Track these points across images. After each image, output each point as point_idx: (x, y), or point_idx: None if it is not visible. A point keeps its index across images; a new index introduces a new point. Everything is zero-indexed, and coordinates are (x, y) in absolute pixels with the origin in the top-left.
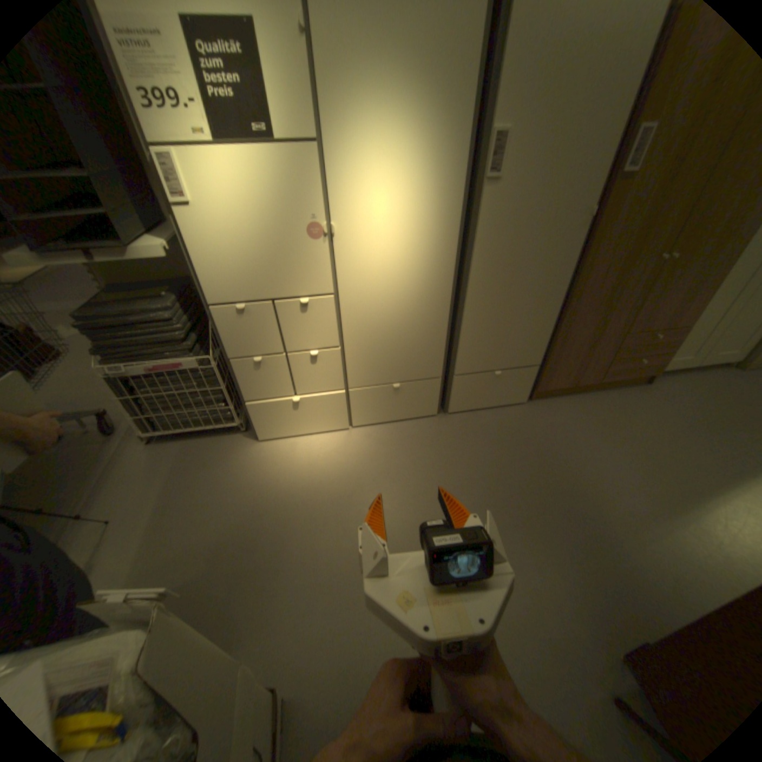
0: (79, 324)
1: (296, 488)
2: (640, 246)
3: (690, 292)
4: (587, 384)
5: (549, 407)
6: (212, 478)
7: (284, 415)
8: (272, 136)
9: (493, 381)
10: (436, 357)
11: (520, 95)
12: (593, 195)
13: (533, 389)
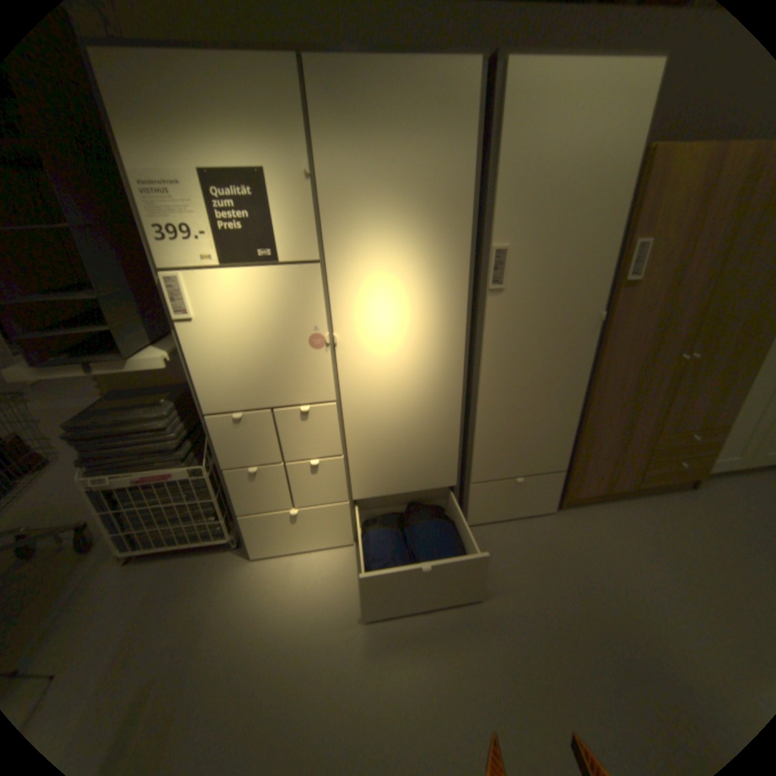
0: (69, 435)
1: (286, 628)
2: (658, 348)
3: (721, 392)
4: (623, 491)
5: (583, 519)
6: (189, 612)
7: (280, 531)
8: (277, 259)
9: (516, 489)
10: (449, 463)
11: (515, 219)
12: (599, 302)
13: (562, 497)
